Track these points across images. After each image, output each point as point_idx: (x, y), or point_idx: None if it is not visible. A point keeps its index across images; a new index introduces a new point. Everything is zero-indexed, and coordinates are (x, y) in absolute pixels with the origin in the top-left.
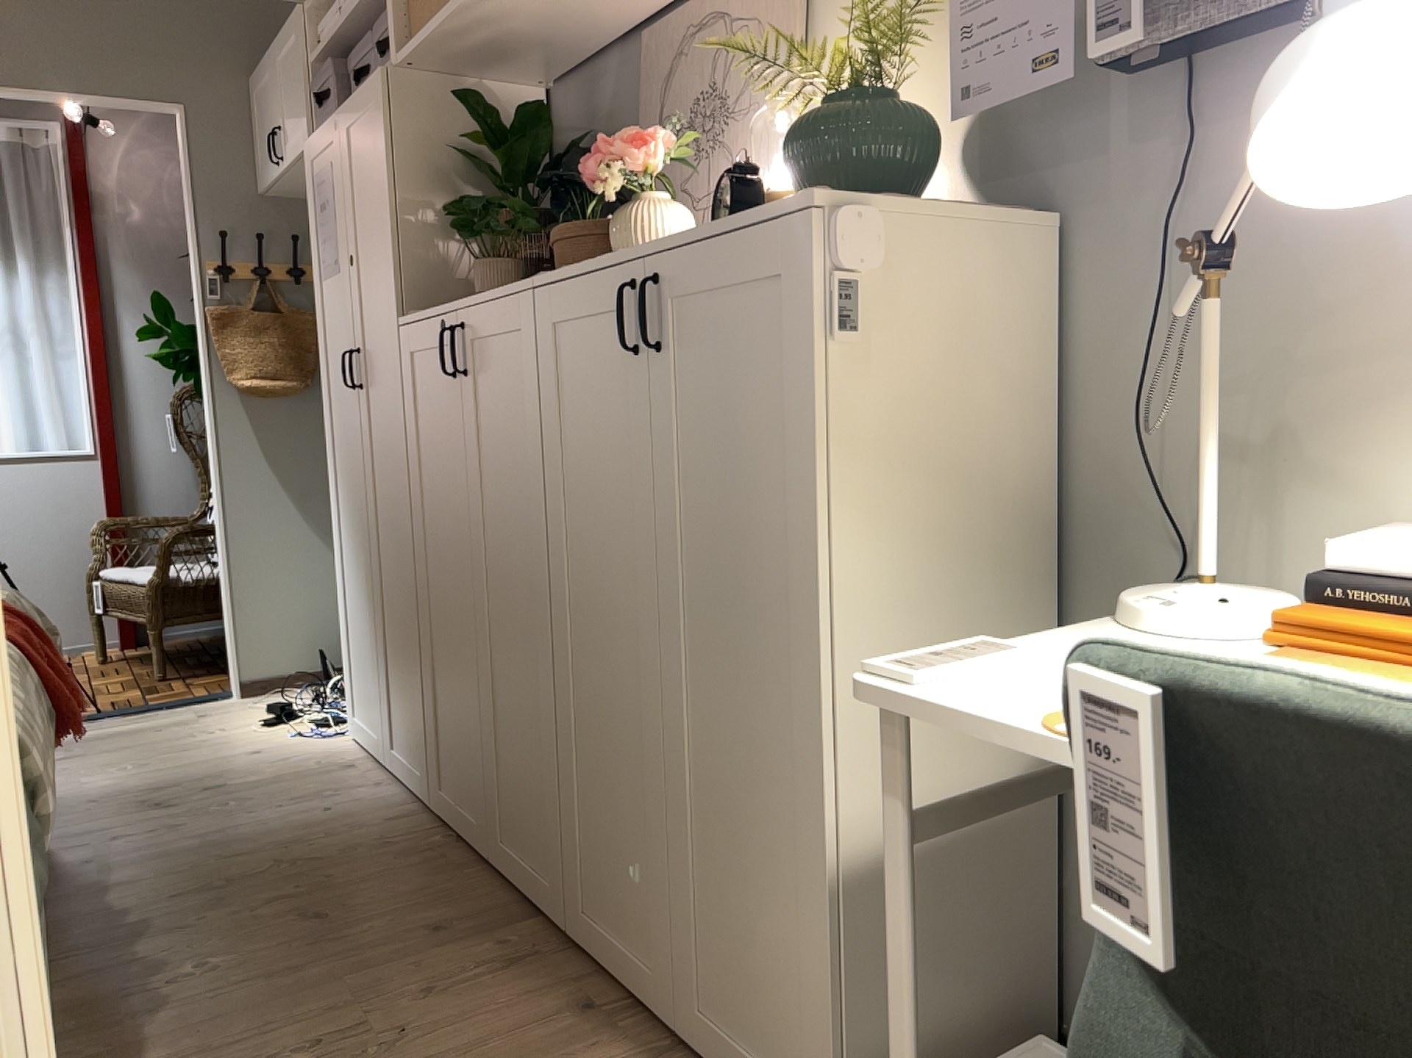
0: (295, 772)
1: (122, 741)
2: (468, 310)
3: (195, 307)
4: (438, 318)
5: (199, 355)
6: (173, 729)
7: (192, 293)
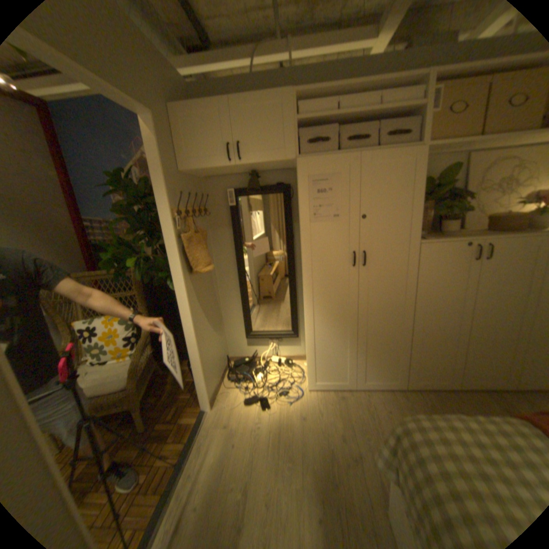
0: (341, 413)
1: (238, 465)
2: (500, 240)
3: (163, 235)
4: (469, 242)
5: (169, 261)
6: (238, 441)
7: (162, 227)
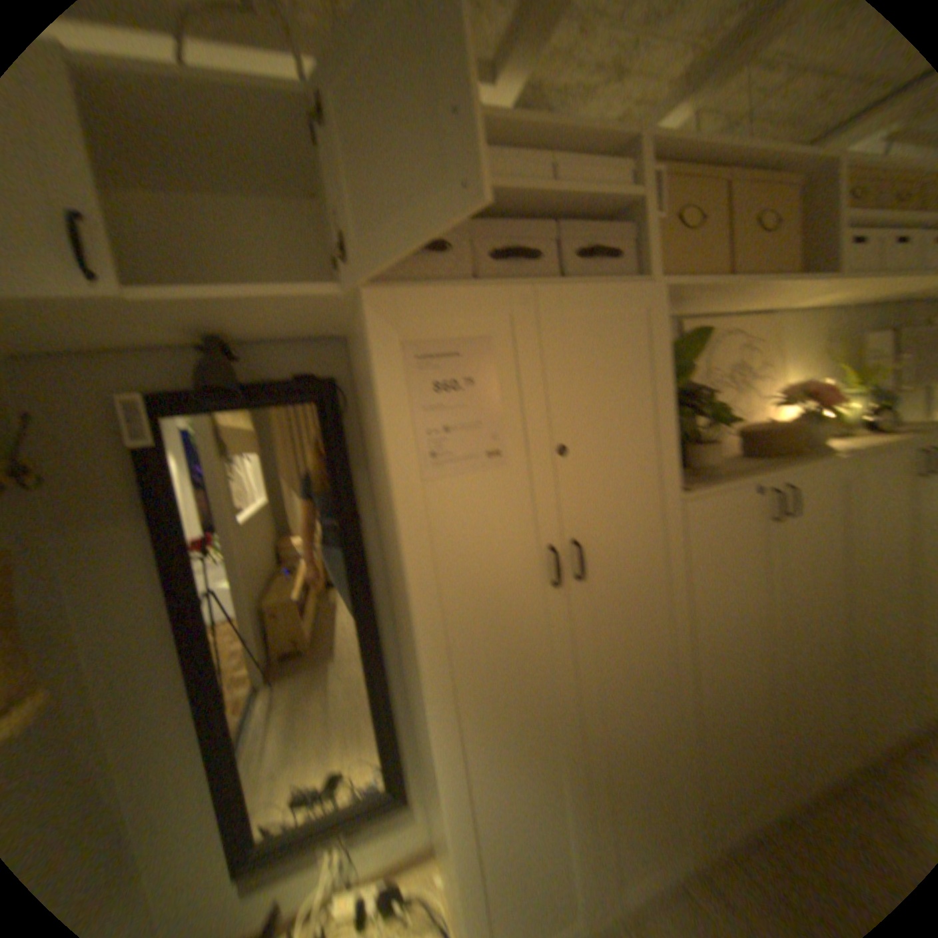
0: None
1: None
2: (800, 474)
3: None
4: (760, 485)
5: None
6: None
7: None
